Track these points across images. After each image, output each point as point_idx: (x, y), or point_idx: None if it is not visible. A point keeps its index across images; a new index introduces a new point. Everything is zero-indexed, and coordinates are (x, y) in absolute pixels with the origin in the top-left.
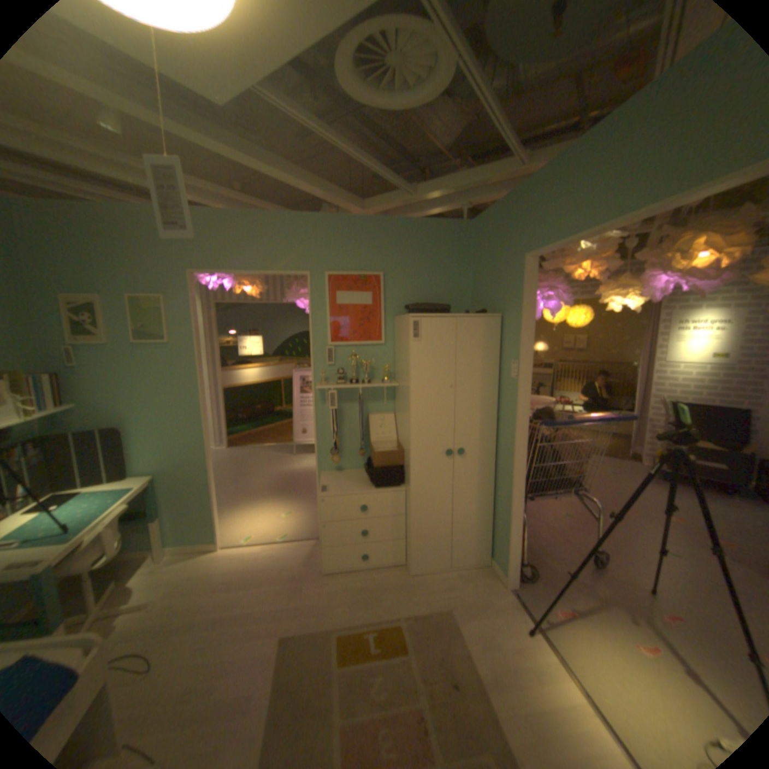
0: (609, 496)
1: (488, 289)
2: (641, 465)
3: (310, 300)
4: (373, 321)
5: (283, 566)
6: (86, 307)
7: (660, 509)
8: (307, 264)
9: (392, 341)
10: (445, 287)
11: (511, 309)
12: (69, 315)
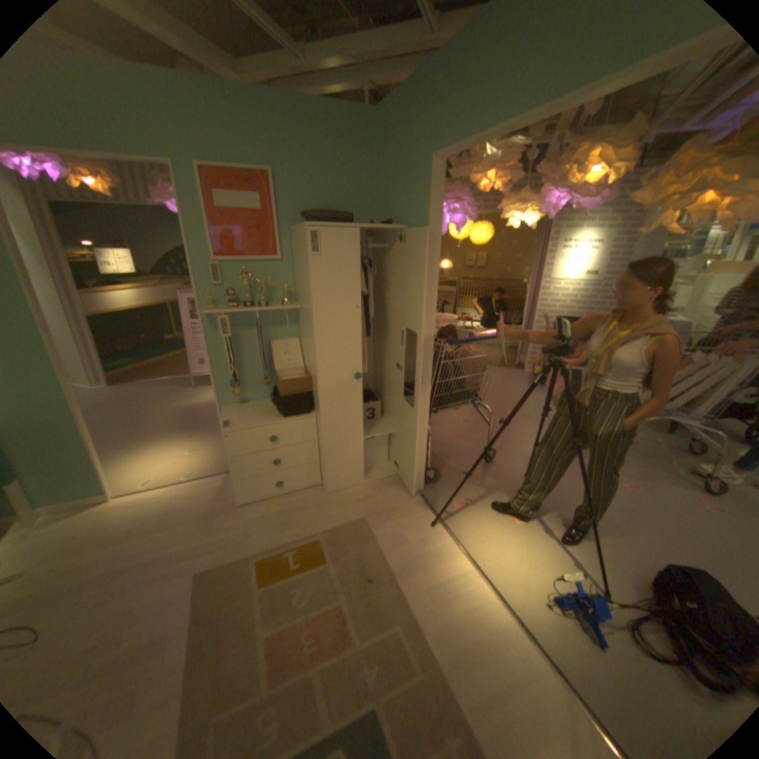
0: (497, 401)
1: (394, 197)
2: (523, 372)
3: (178, 199)
4: (265, 230)
5: (191, 504)
6: None
7: (534, 408)
8: (166, 147)
9: (290, 255)
10: (347, 192)
11: (417, 220)
12: None
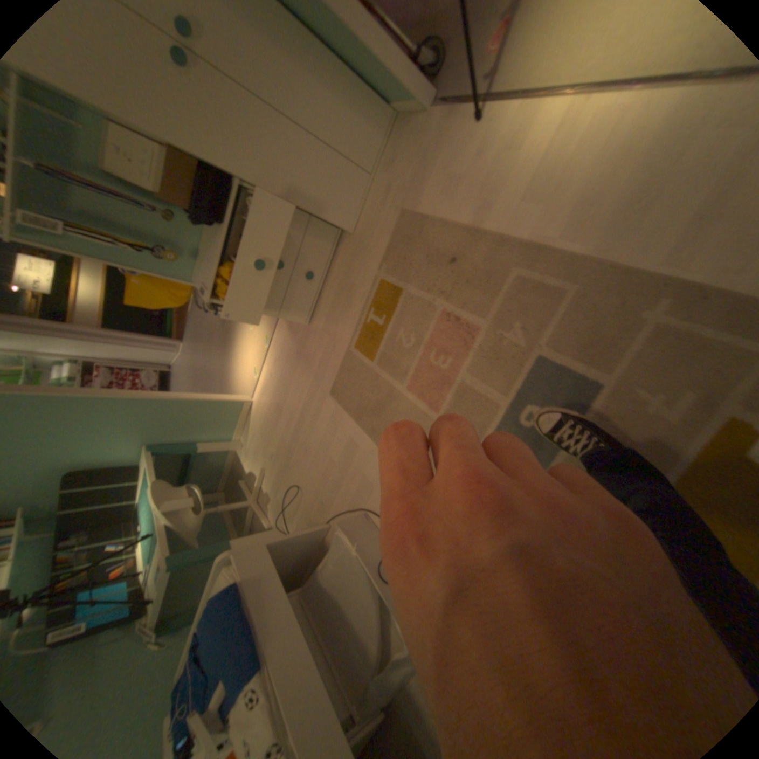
0: None
1: None
2: None
3: None
4: None
5: (283, 353)
6: None
7: None
8: None
9: None
10: None
11: None
12: None
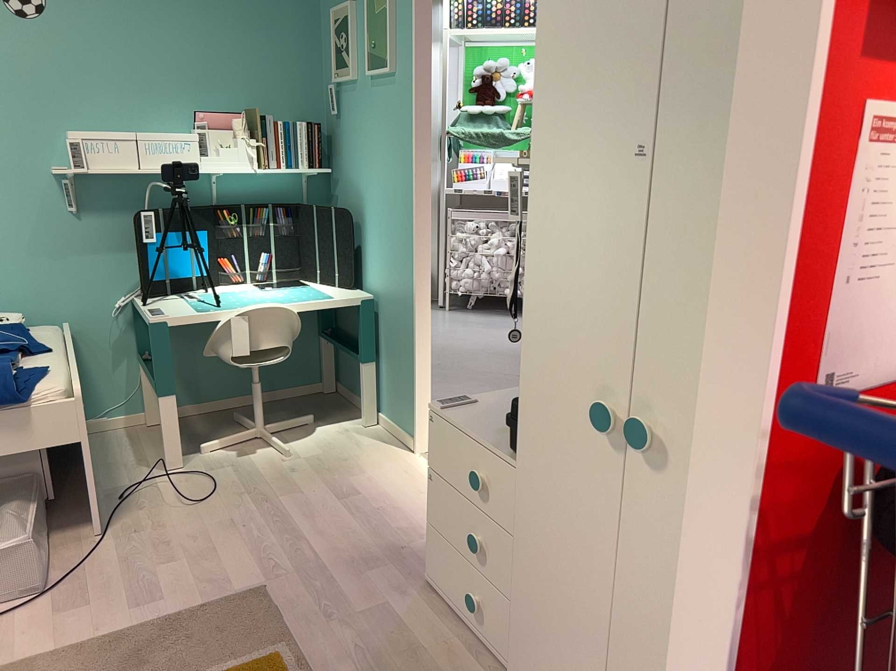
0: None
1: None
2: None
3: None
4: None
5: (425, 525)
6: (344, 23)
7: None
8: None
9: None
10: None
11: None
12: (336, 38)
